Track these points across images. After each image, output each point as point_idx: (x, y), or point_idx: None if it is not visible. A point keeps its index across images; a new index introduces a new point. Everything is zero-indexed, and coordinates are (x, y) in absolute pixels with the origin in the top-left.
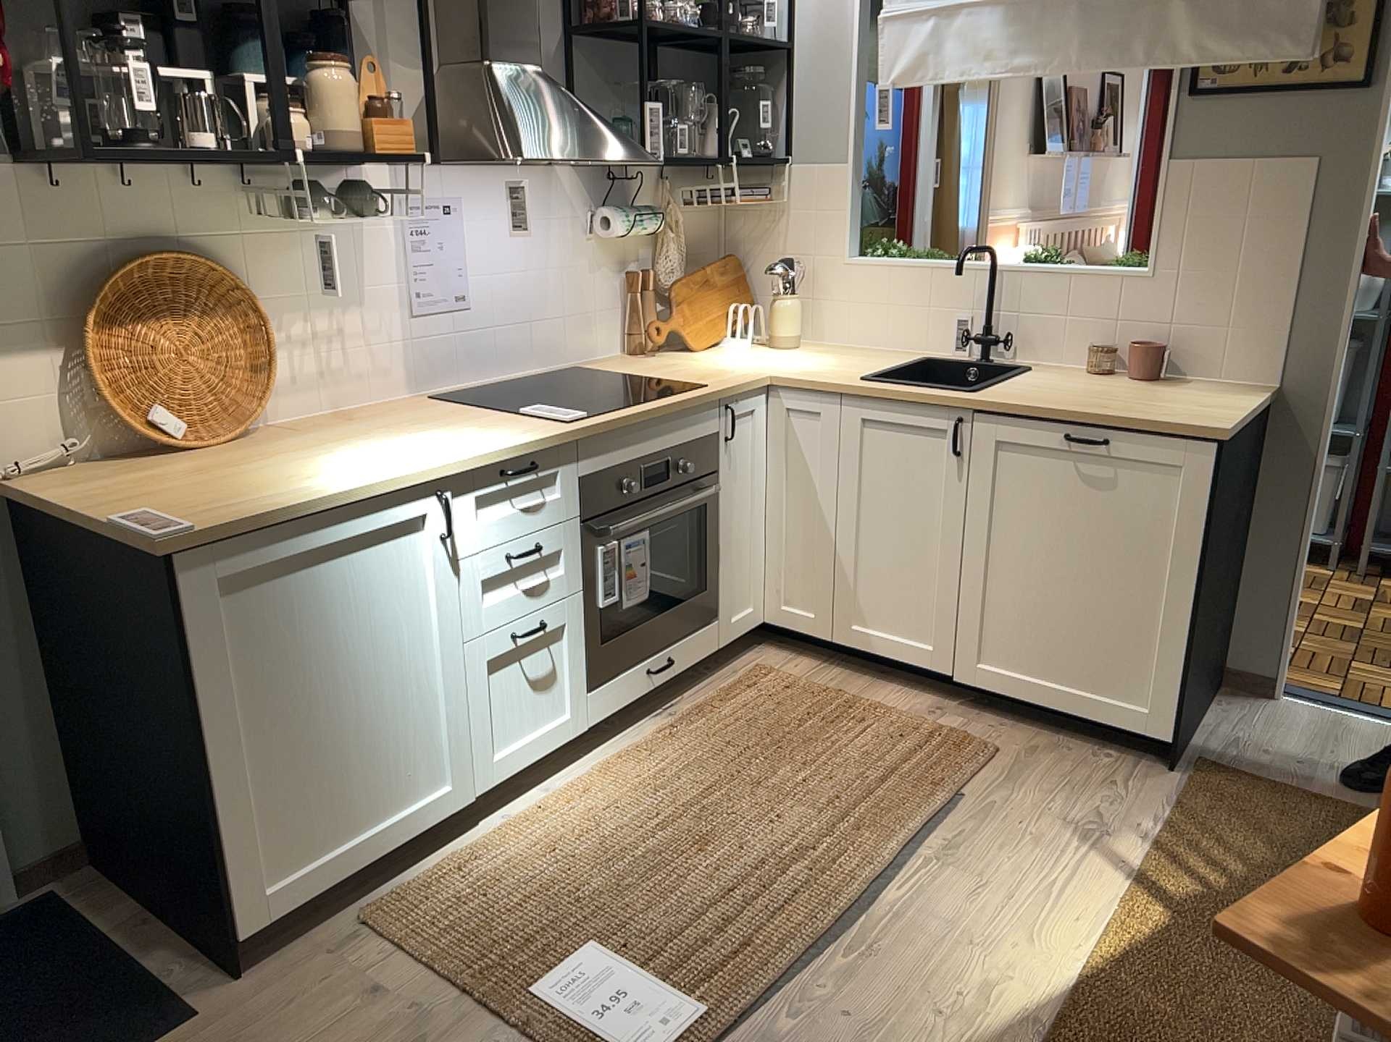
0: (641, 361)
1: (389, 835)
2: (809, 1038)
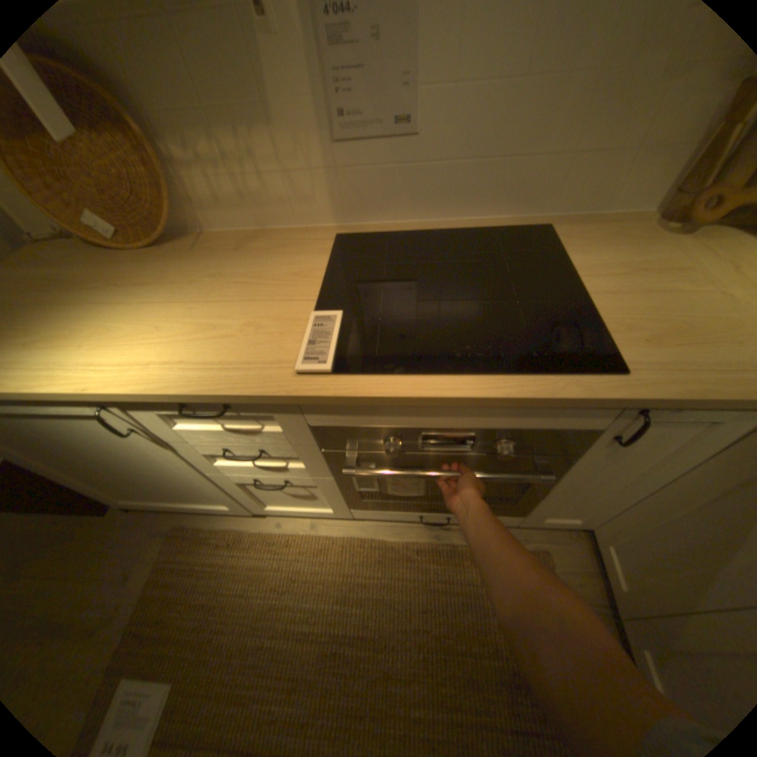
0: (648, 240)
1: (187, 508)
2: None
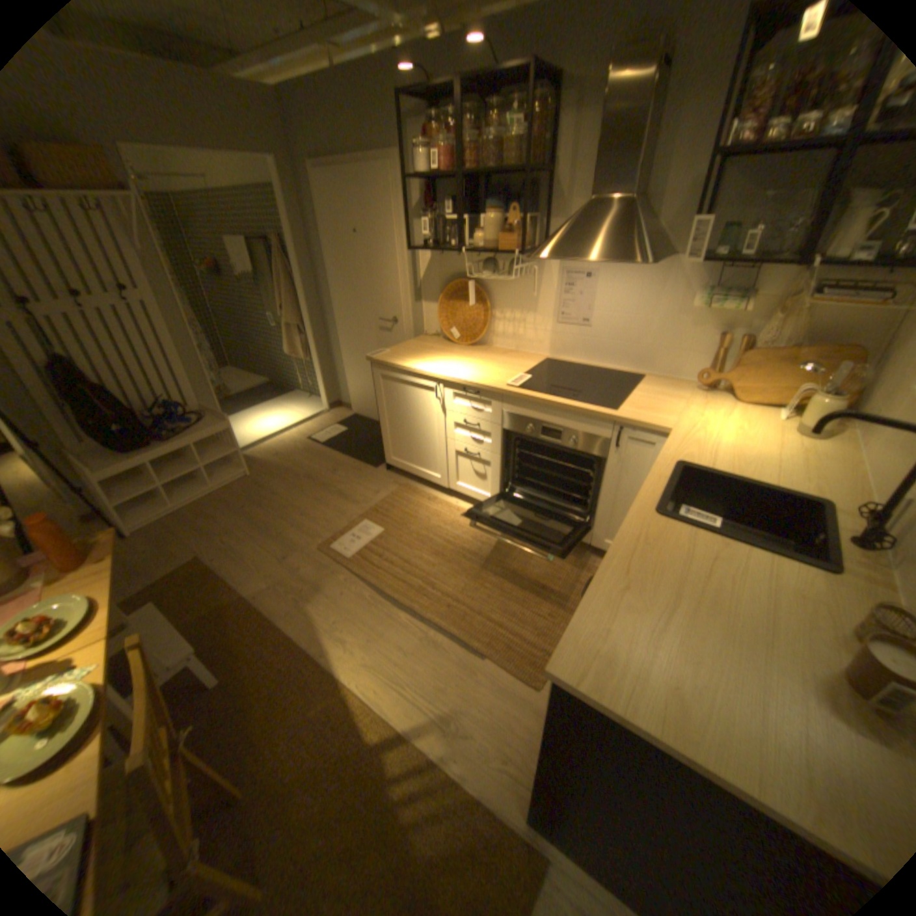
0: (683, 390)
1: (420, 472)
2: (335, 583)
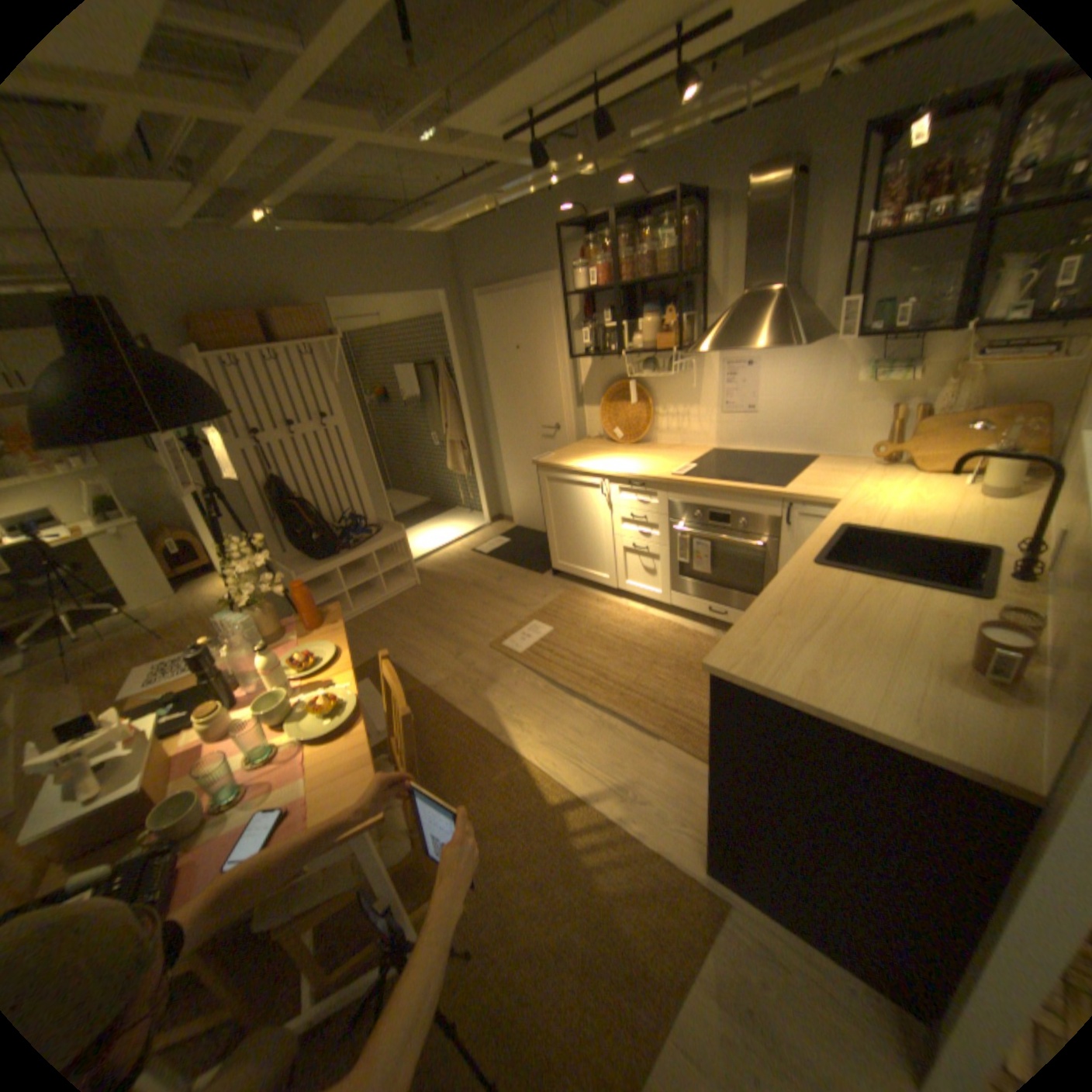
0: (860, 466)
1: (587, 574)
2: (509, 675)
